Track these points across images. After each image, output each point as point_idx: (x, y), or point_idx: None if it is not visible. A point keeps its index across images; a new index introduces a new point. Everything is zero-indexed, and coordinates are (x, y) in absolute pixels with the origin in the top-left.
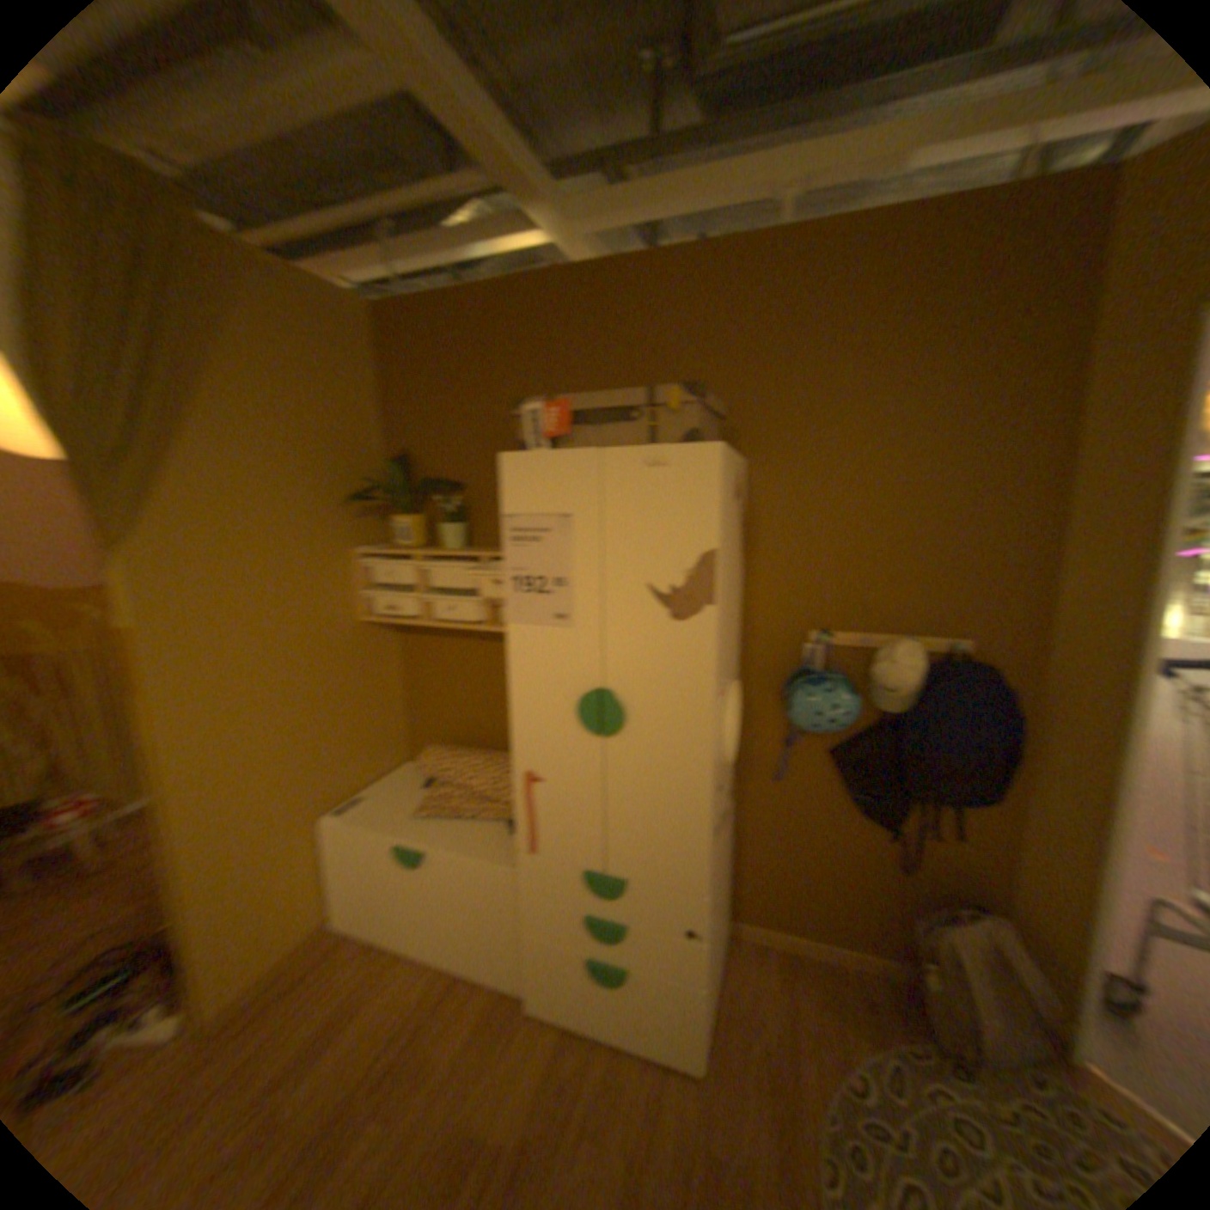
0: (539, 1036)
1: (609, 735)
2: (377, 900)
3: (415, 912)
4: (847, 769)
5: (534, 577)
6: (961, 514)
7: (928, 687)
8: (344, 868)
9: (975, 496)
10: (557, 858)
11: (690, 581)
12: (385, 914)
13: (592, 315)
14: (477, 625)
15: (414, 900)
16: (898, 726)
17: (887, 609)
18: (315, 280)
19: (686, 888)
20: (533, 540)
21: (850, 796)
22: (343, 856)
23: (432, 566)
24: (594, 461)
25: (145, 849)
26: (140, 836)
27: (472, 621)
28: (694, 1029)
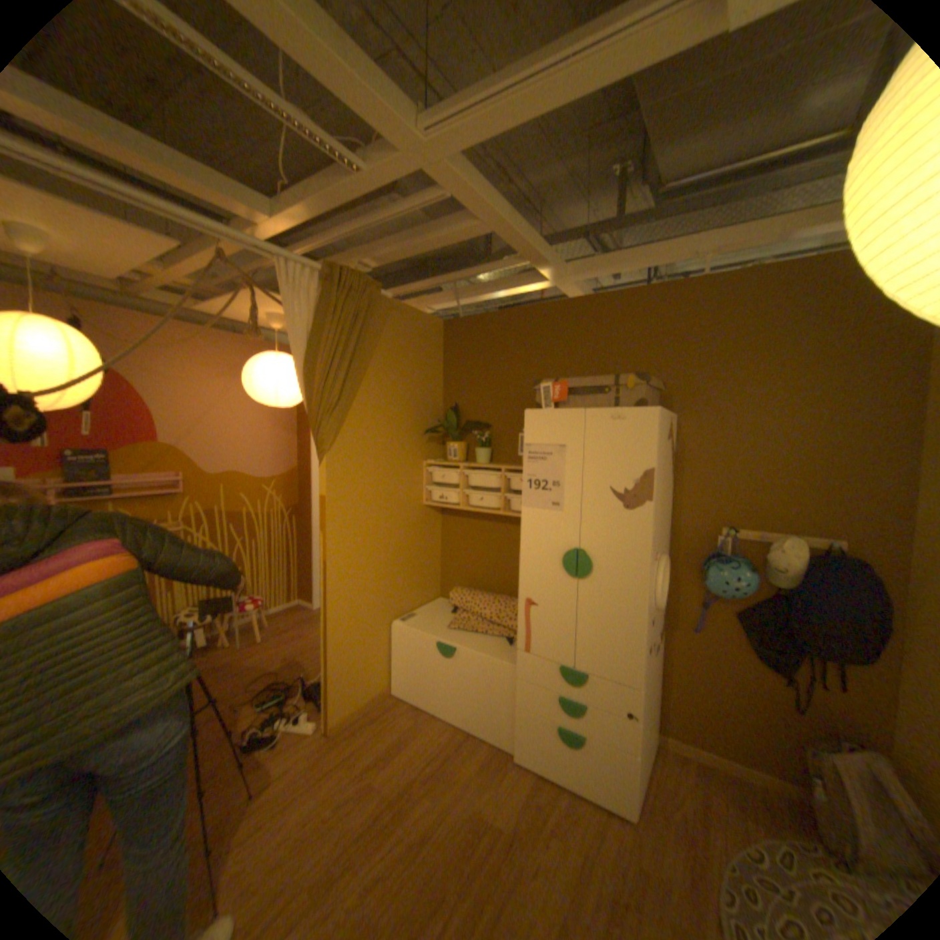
0: (525, 778)
1: (583, 578)
2: (425, 677)
3: (448, 687)
4: (751, 628)
5: (542, 480)
6: (836, 454)
7: (812, 572)
8: (407, 654)
9: (847, 442)
10: (545, 656)
11: (639, 487)
12: (429, 687)
13: (579, 327)
14: (497, 511)
15: (448, 679)
16: (790, 599)
17: (781, 517)
18: (421, 313)
19: (630, 683)
20: (543, 459)
21: (754, 649)
22: (407, 646)
23: (473, 473)
24: (582, 416)
25: (285, 634)
26: (282, 626)
27: (493, 508)
28: (632, 786)
